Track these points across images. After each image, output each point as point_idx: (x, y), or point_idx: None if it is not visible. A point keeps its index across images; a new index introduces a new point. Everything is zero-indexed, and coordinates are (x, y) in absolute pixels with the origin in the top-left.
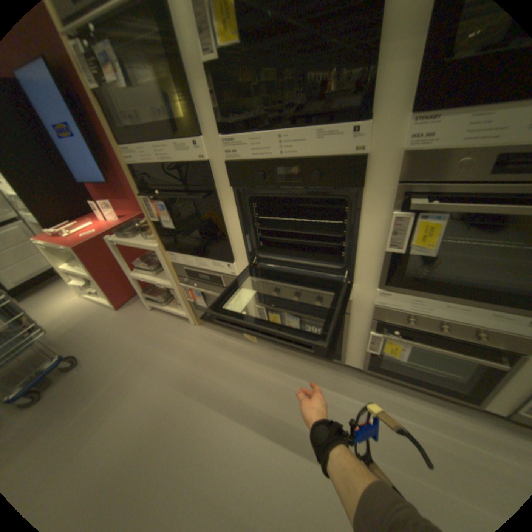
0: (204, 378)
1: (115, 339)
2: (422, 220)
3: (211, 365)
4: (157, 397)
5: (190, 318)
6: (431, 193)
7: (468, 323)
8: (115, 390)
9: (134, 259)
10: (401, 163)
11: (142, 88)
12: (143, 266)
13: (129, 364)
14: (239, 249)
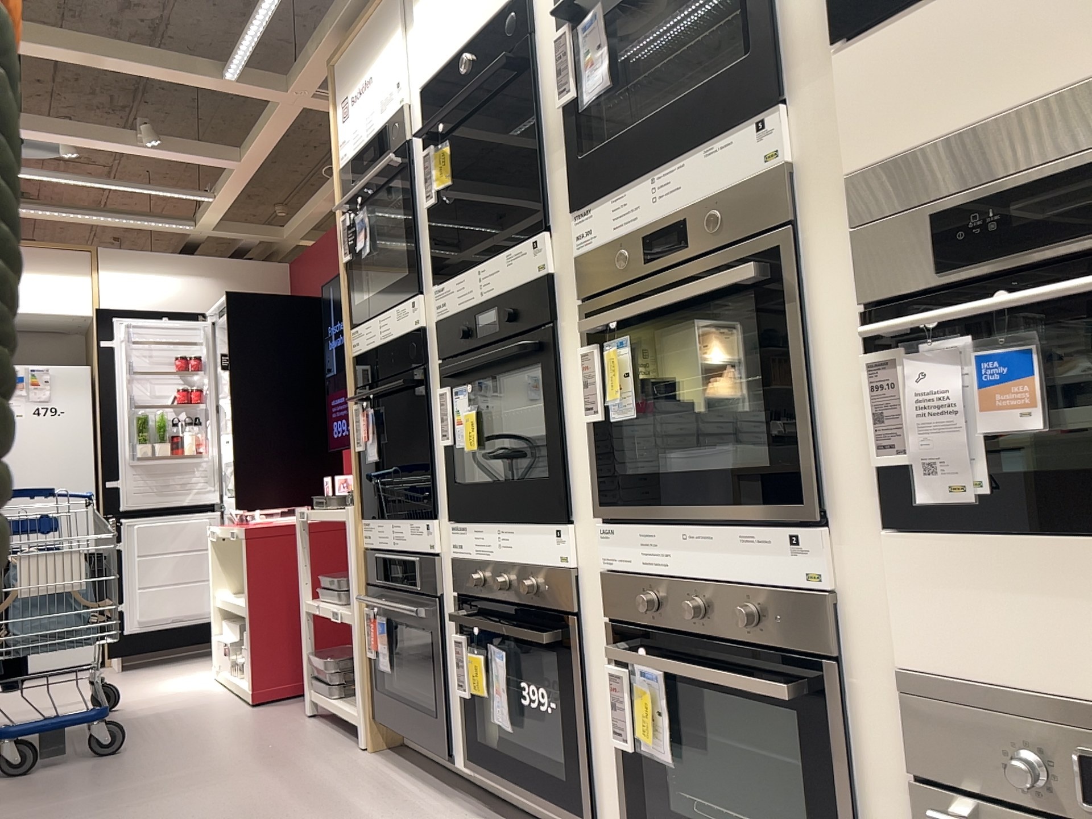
0: (294, 818)
1: (210, 737)
2: (608, 352)
3: (330, 805)
4: (190, 818)
5: (361, 718)
6: (608, 307)
7: (723, 580)
8: (138, 793)
9: (329, 573)
10: (578, 275)
11: (393, 254)
12: (331, 577)
13: (195, 770)
14: (443, 486)
